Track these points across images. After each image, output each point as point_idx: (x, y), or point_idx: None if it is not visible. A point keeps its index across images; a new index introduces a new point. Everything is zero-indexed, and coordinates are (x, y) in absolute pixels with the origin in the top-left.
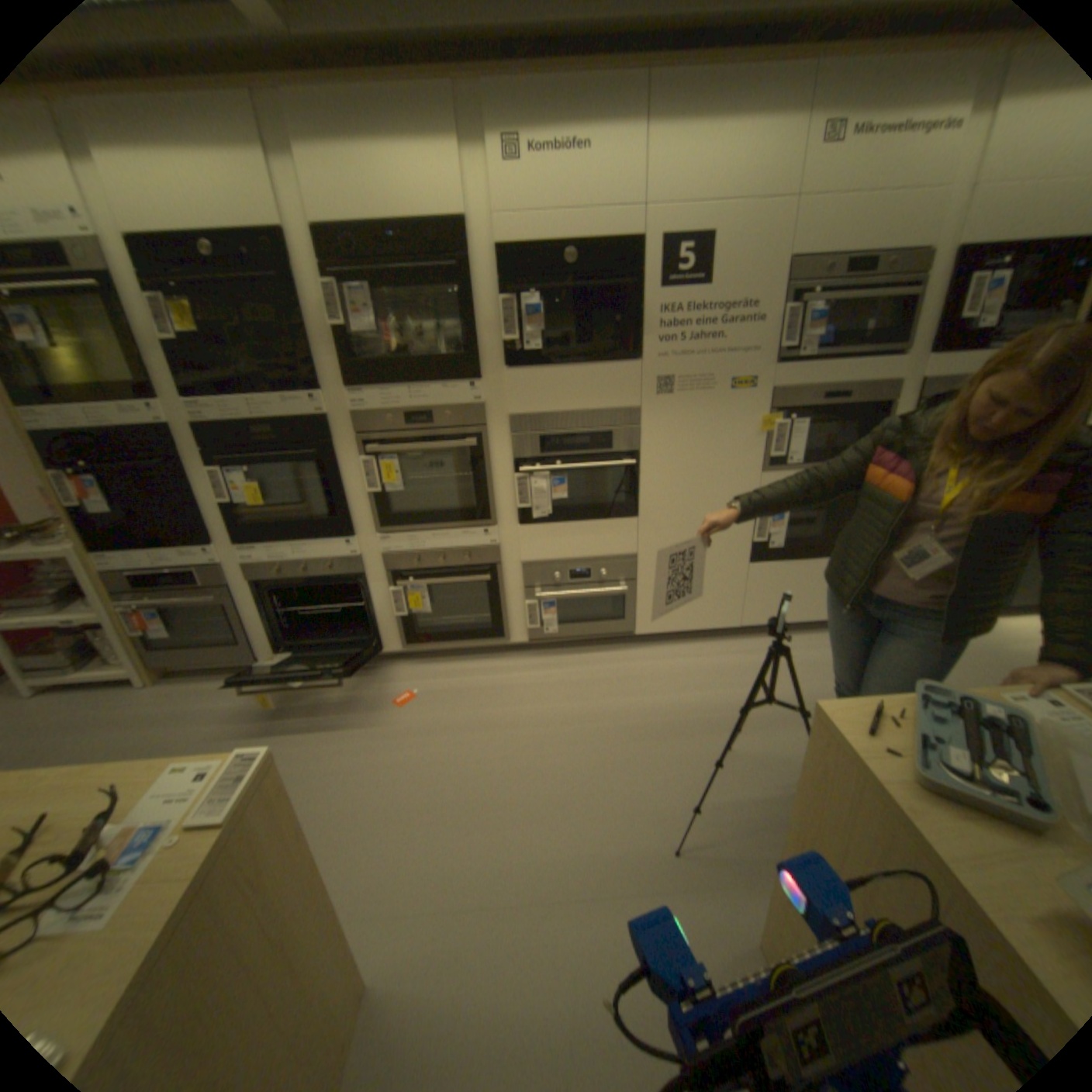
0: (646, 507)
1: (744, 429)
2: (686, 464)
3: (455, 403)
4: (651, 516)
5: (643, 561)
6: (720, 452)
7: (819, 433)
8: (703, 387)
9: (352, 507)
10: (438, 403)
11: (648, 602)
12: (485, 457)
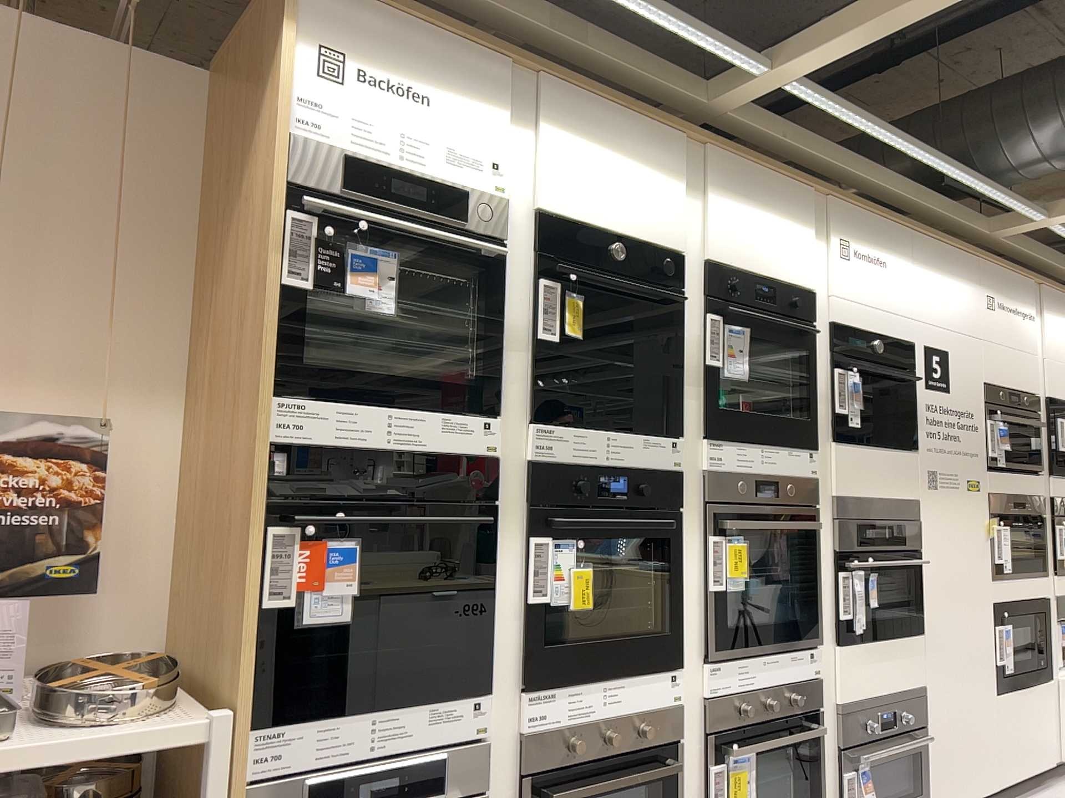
0: (929, 618)
1: (977, 531)
2: (949, 567)
3: (797, 474)
4: (933, 630)
5: (931, 694)
6: (967, 554)
7: (1012, 541)
8: (952, 484)
9: (683, 614)
10: (785, 472)
11: (937, 758)
12: (815, 545)
